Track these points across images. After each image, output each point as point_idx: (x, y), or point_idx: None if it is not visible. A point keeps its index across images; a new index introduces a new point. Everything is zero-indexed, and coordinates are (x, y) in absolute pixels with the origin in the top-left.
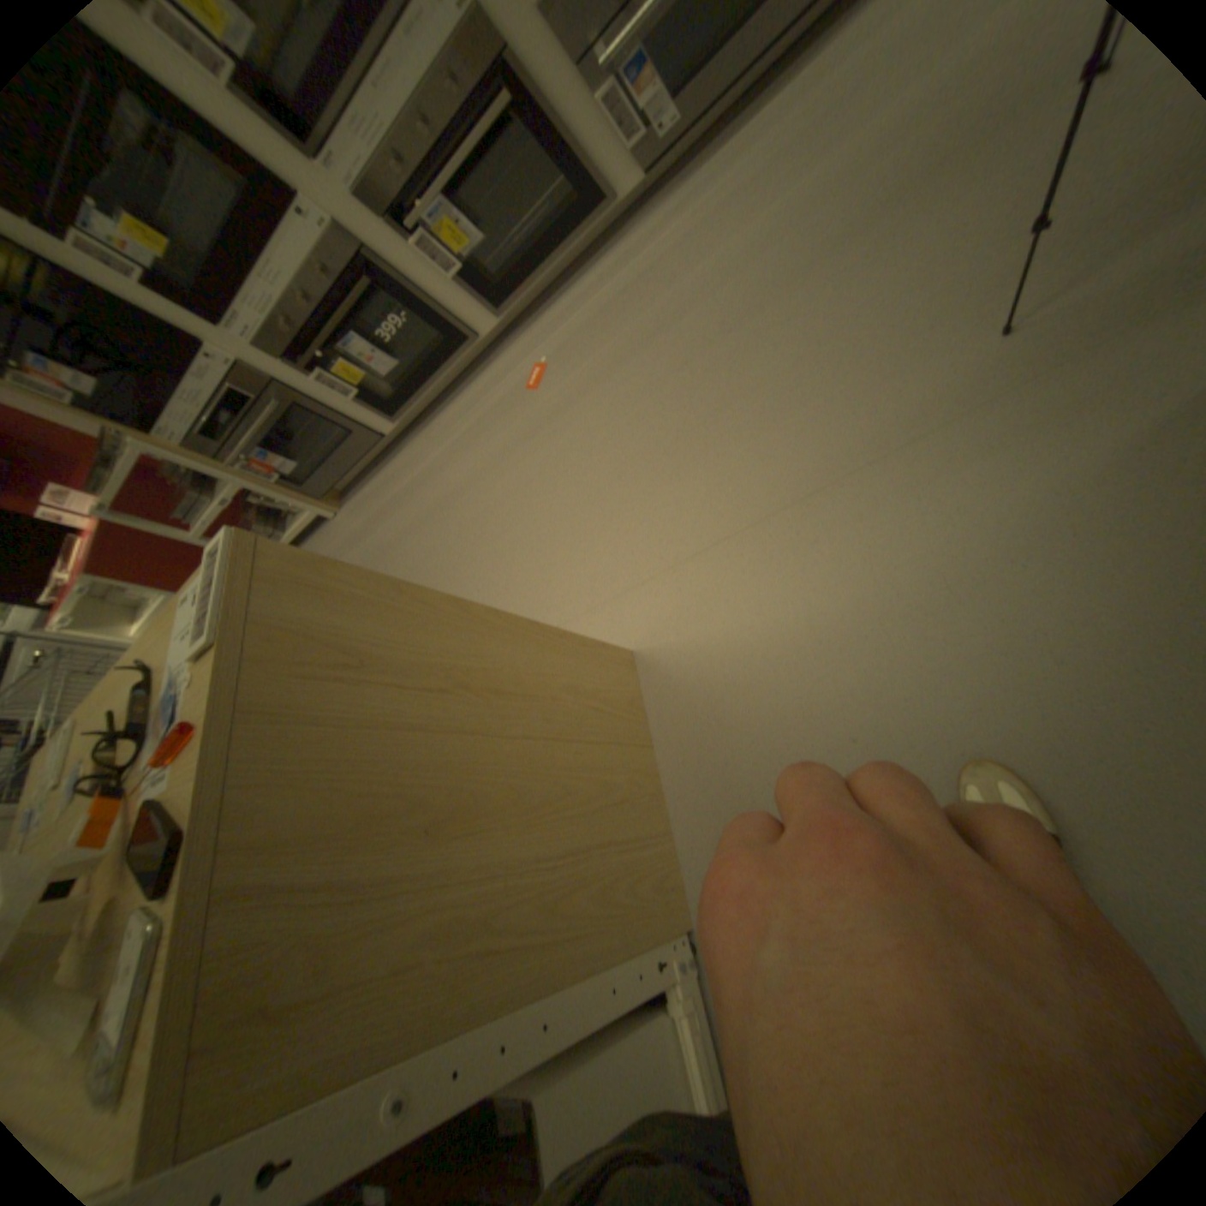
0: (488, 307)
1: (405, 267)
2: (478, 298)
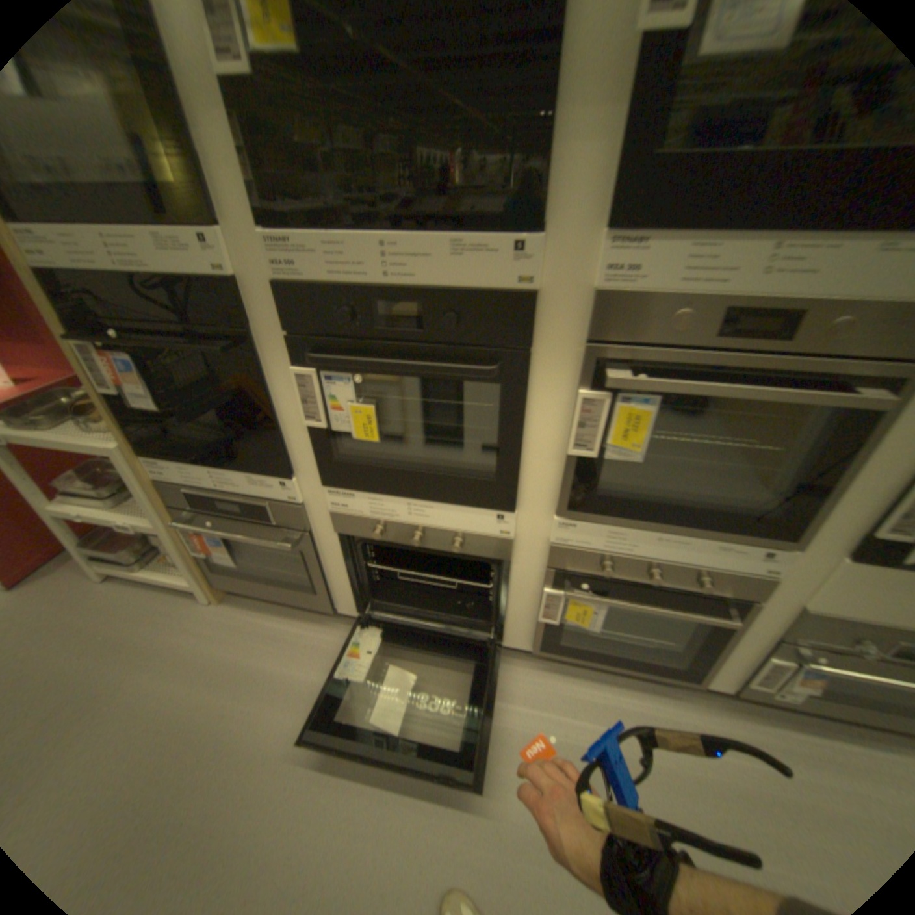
0: (532, 642)
1: (515, 587)
2: (533, 635)
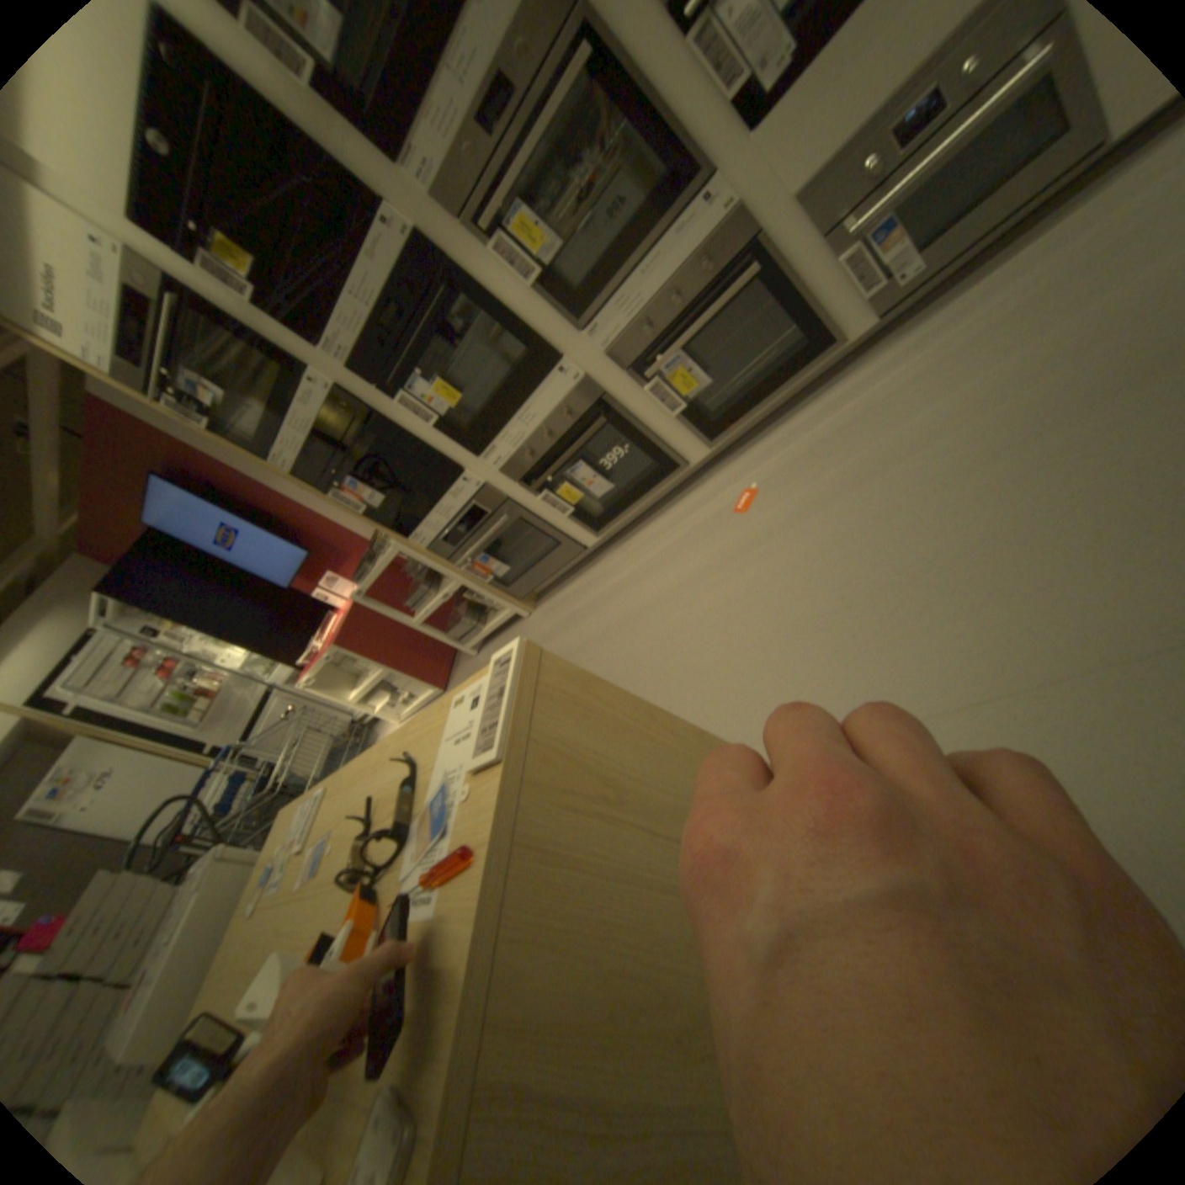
0: (703, 440)
1: (636, 408)
2: (695, 432)
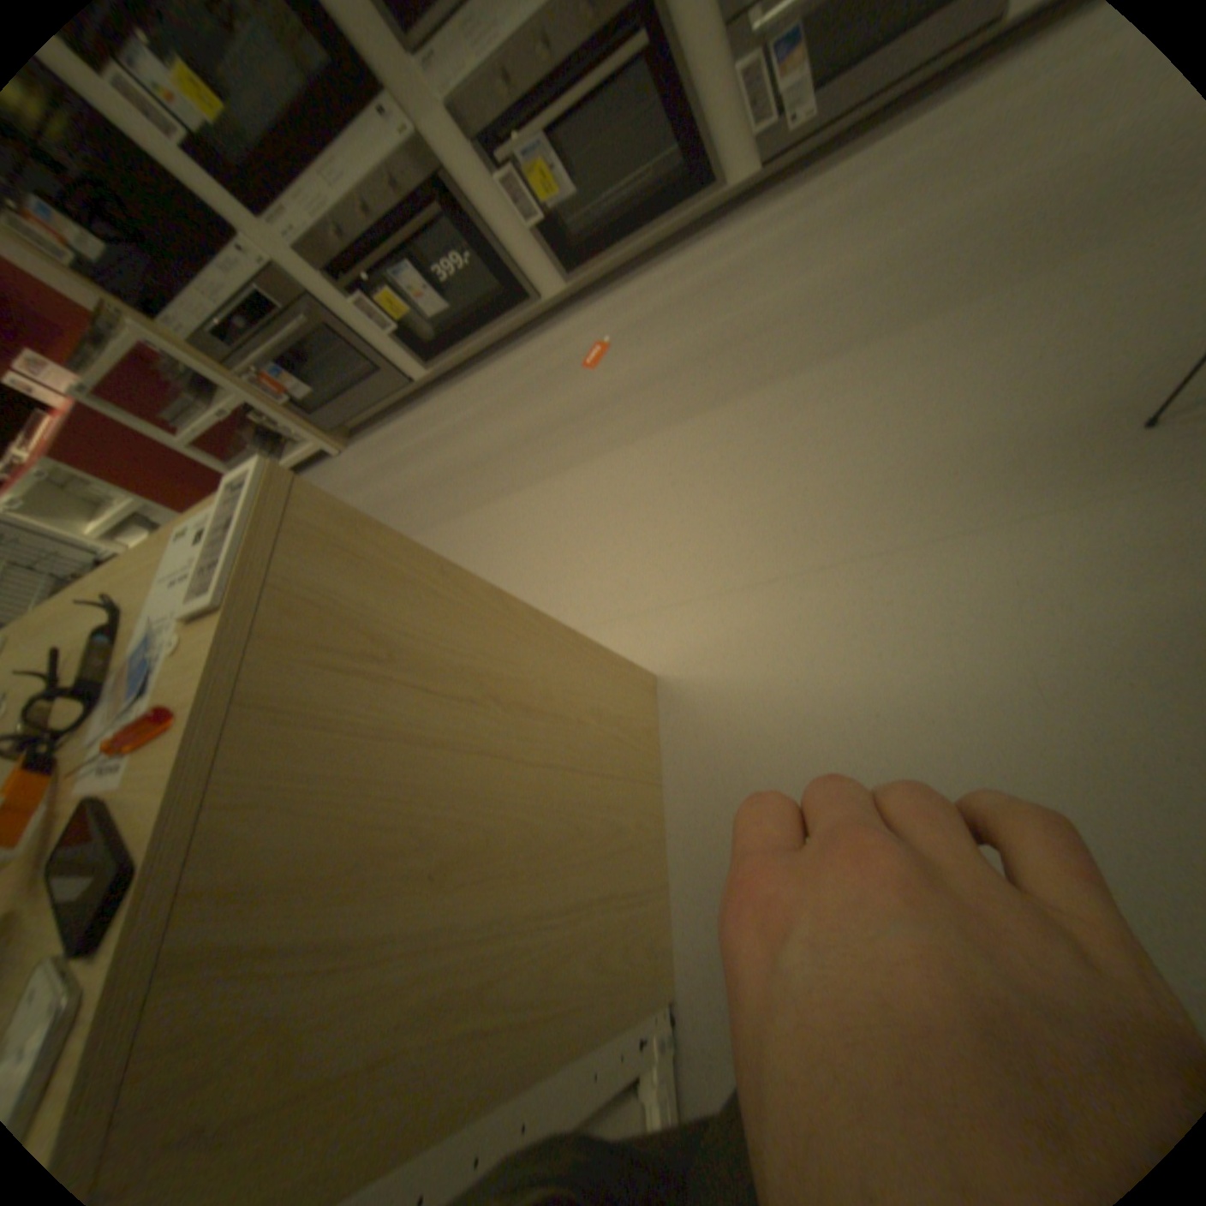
0: (558, 268)
1: (480, 201)
2: (550, 256)
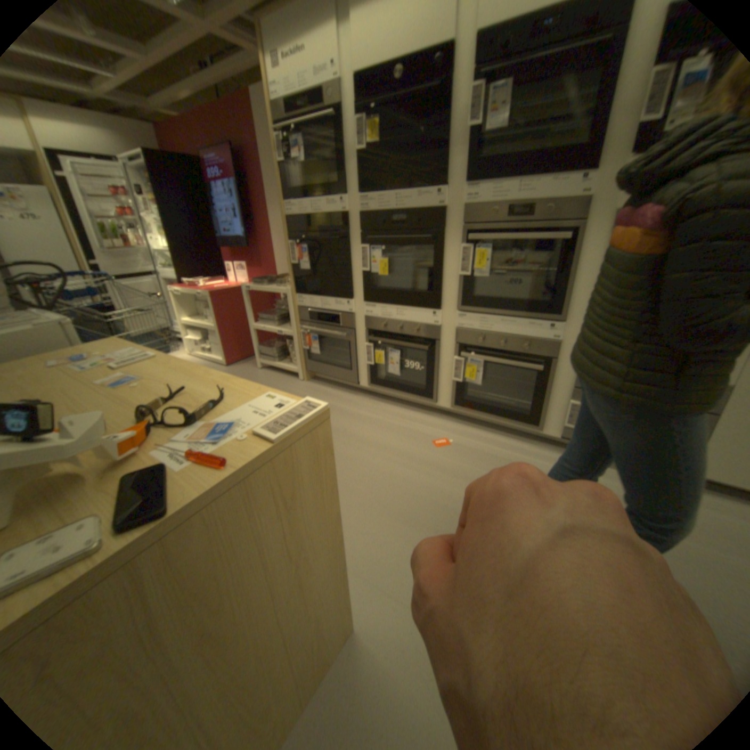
0: (451, 400)
1: (441, 358)
2: (451, 394)
